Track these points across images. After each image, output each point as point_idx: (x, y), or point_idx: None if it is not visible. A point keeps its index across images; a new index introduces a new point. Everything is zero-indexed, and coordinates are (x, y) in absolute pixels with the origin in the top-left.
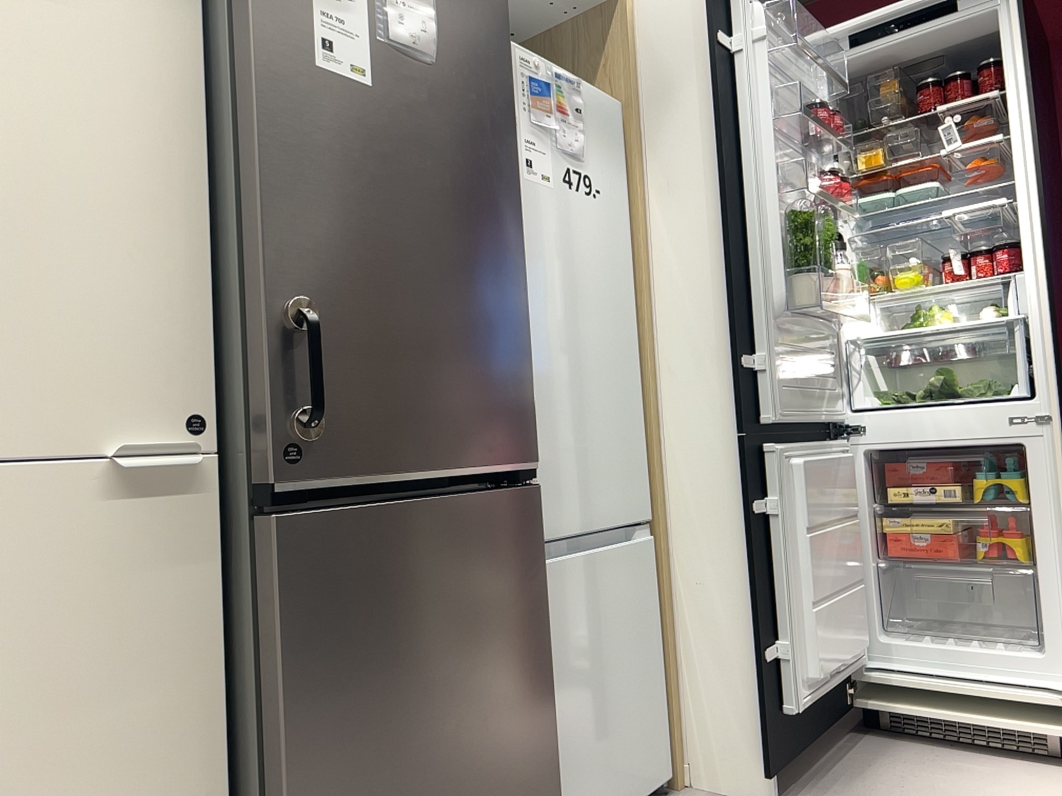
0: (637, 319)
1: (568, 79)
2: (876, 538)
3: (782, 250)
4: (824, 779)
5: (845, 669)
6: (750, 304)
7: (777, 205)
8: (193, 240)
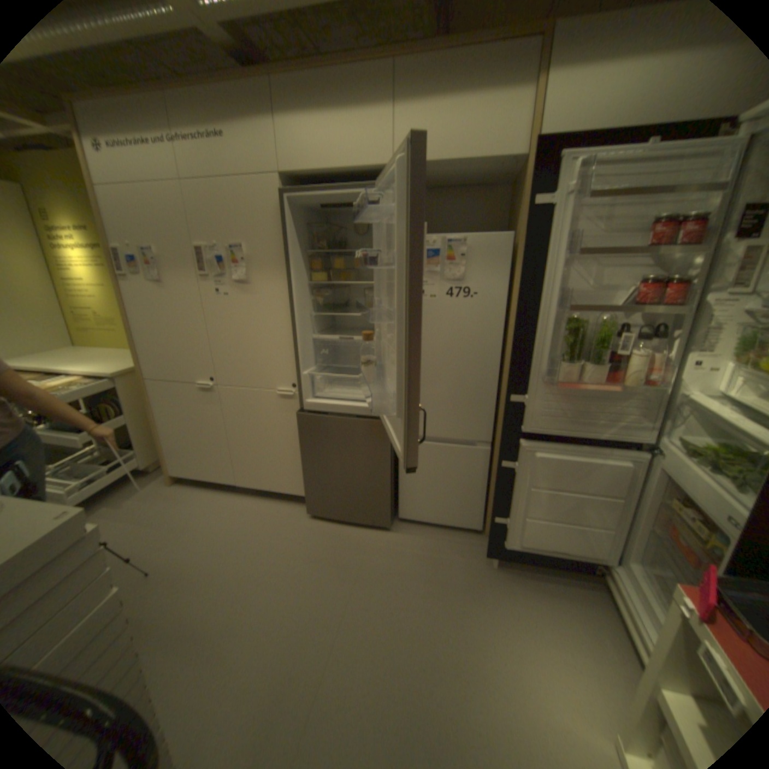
0: (505, 352)
1: (456, 240)
2: (657, 519)
3: (568, 339)
4: (533, 581)
5: (570, 556)
6: (528, 369)
7: (554, 315)
8: (291, 343)
